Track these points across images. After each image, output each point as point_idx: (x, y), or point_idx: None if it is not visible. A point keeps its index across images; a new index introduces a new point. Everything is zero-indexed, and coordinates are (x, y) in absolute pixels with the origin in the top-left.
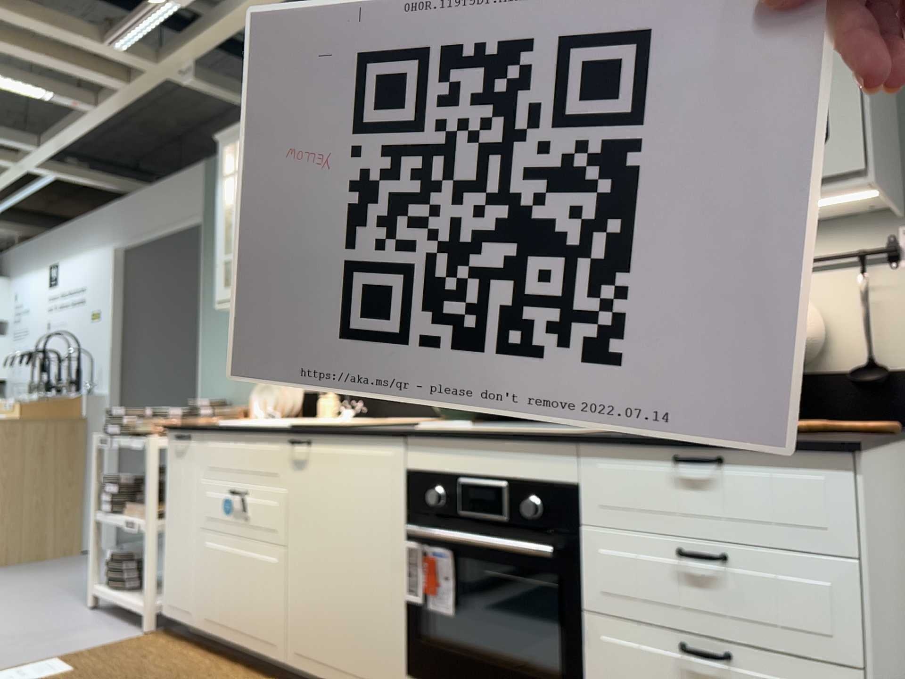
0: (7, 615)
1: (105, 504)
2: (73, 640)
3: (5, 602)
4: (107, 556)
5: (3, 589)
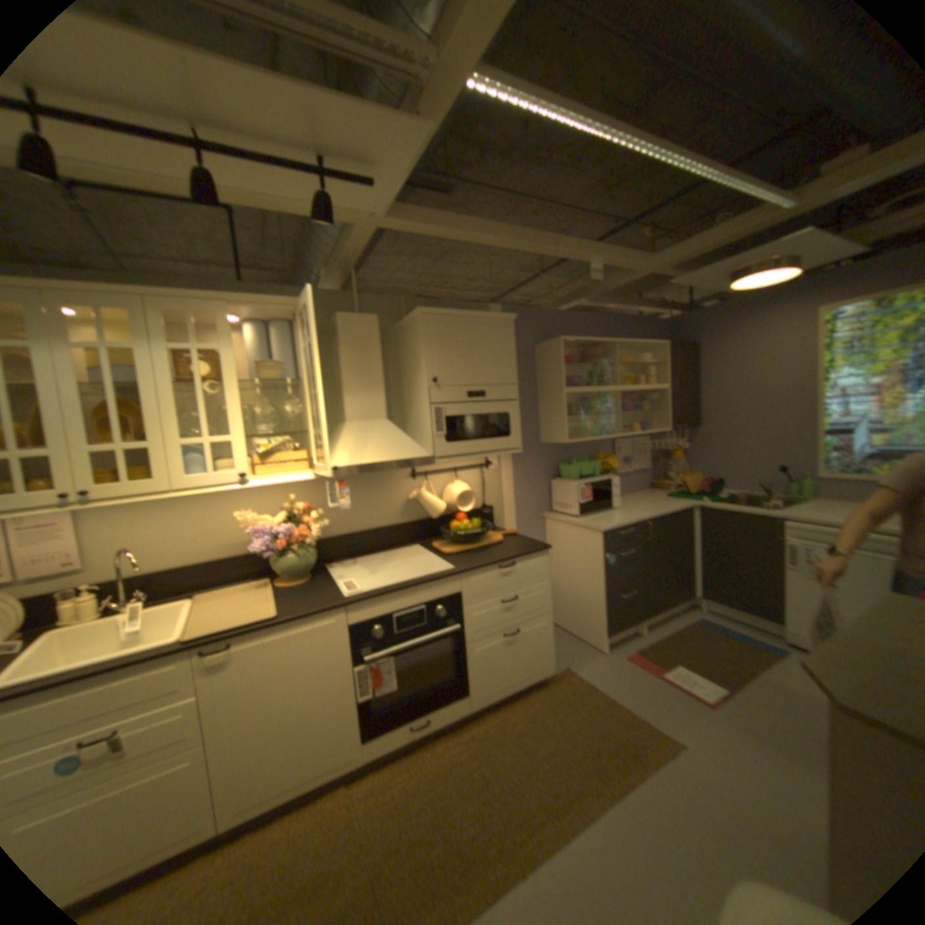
0: None
1: None
2: None
3: None
4: None
5: None
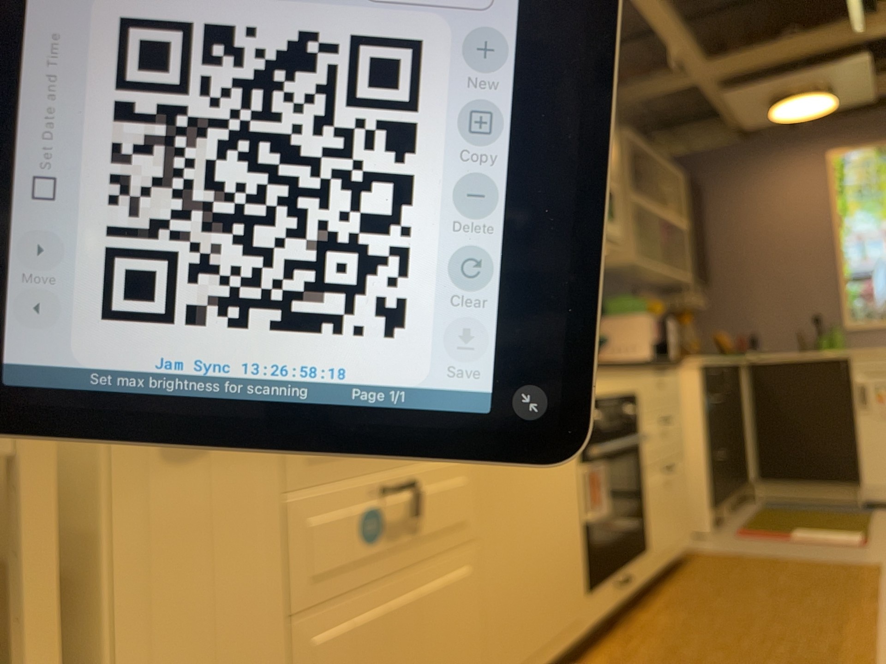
0: None
1: None
2: None
3: None
4: None
5: None
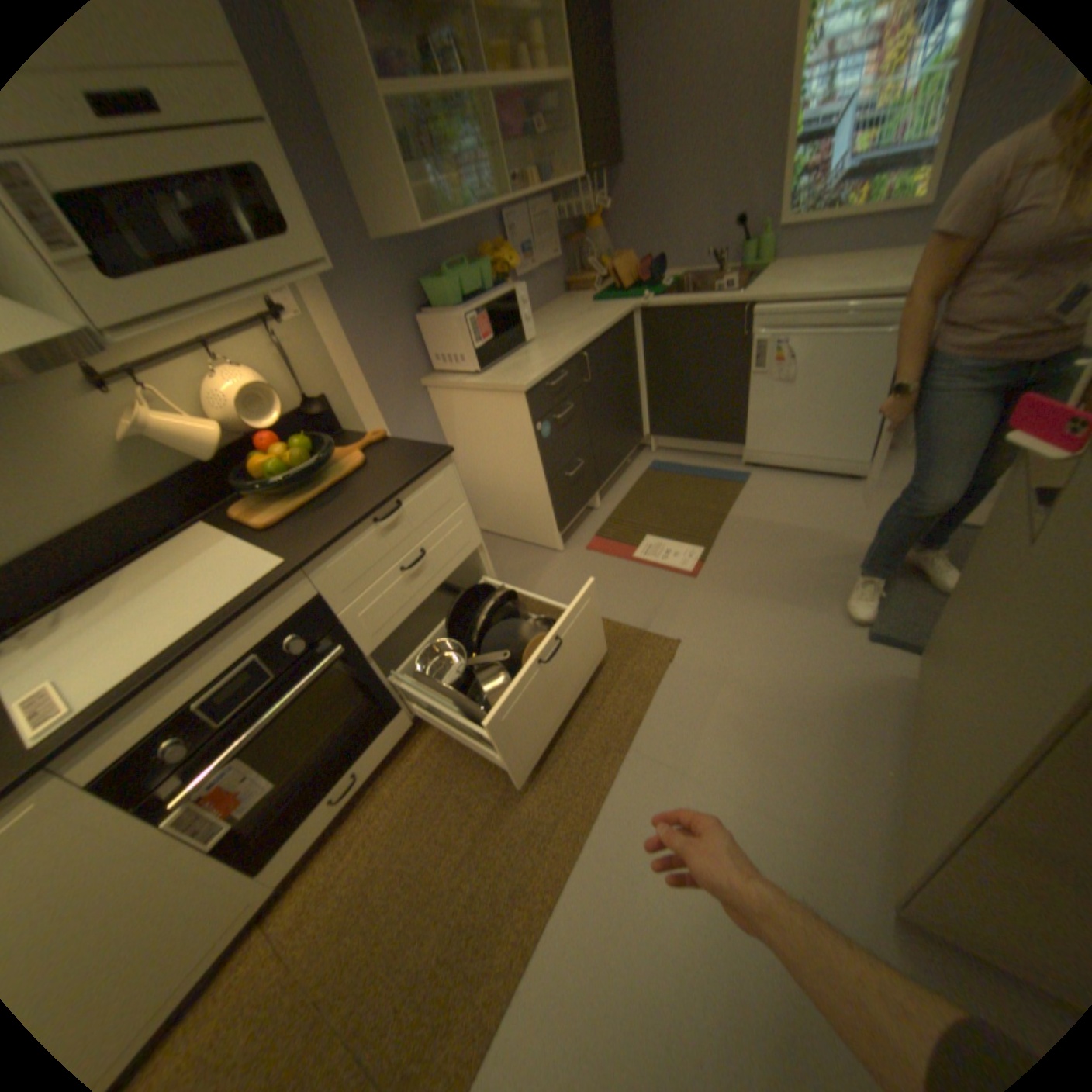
0: None
1: None
2: None
3: None
4: None
5: None
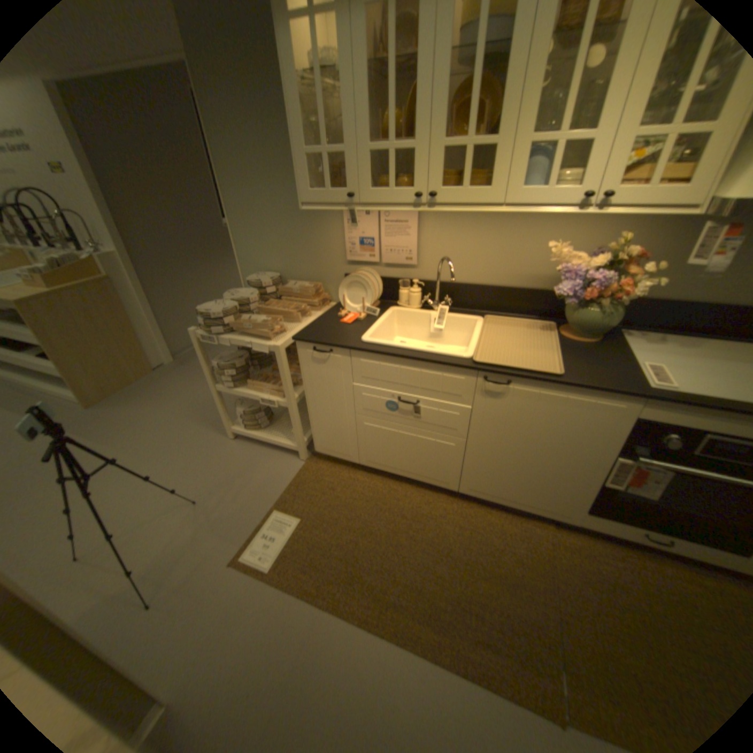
0: (177, 462)
1: (226, 382)
2: (261, 480)
3: (157, 444)
4: (241, 413)
5: (139, 429)
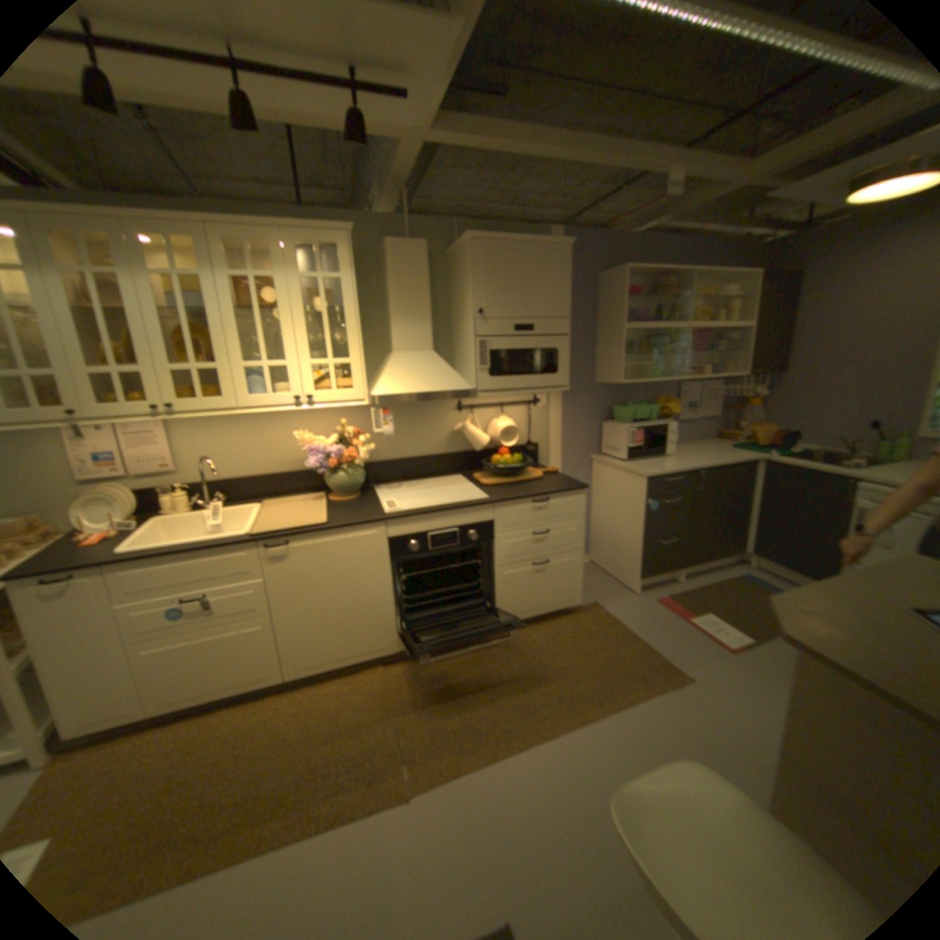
0: None
1: None
2: None
3: None
4: None
5: None
